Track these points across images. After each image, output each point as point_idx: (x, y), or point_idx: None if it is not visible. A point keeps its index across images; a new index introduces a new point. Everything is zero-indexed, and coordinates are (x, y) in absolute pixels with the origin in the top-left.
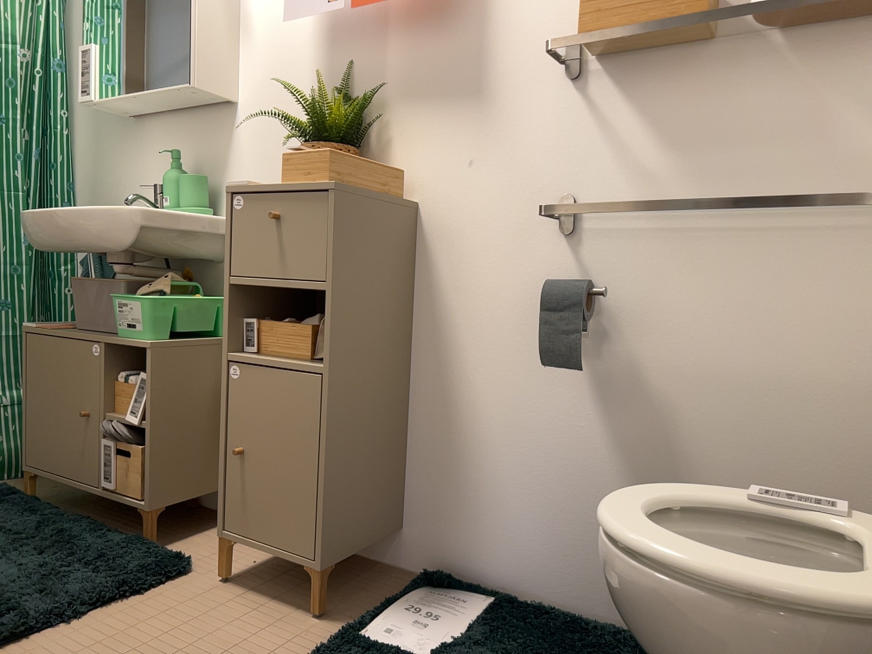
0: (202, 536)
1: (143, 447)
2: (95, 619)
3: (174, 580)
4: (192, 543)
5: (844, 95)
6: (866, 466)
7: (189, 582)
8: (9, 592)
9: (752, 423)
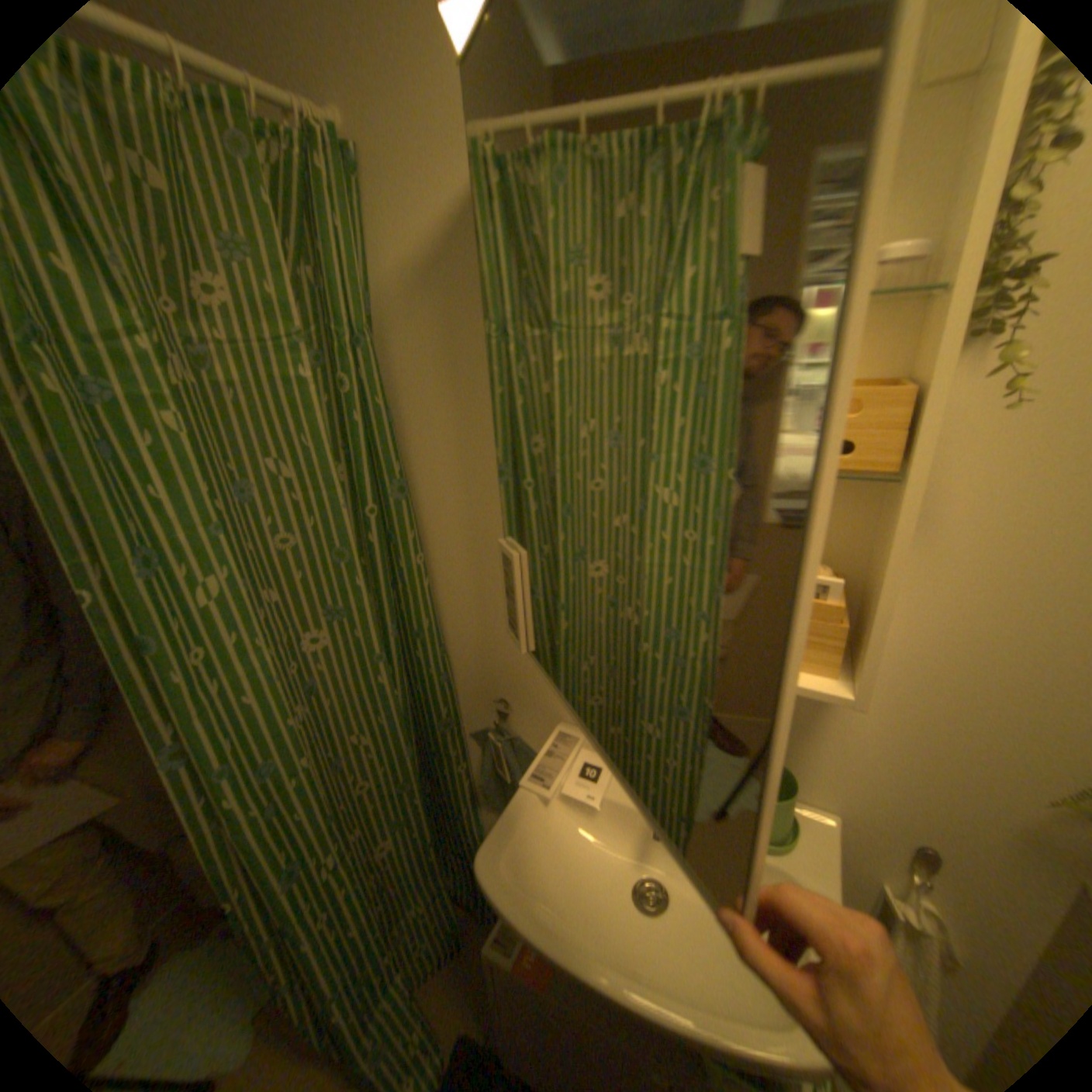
0: None
1: None
2: None
3: None
4: None
5: None
6: None
7: None
8: None
9: None
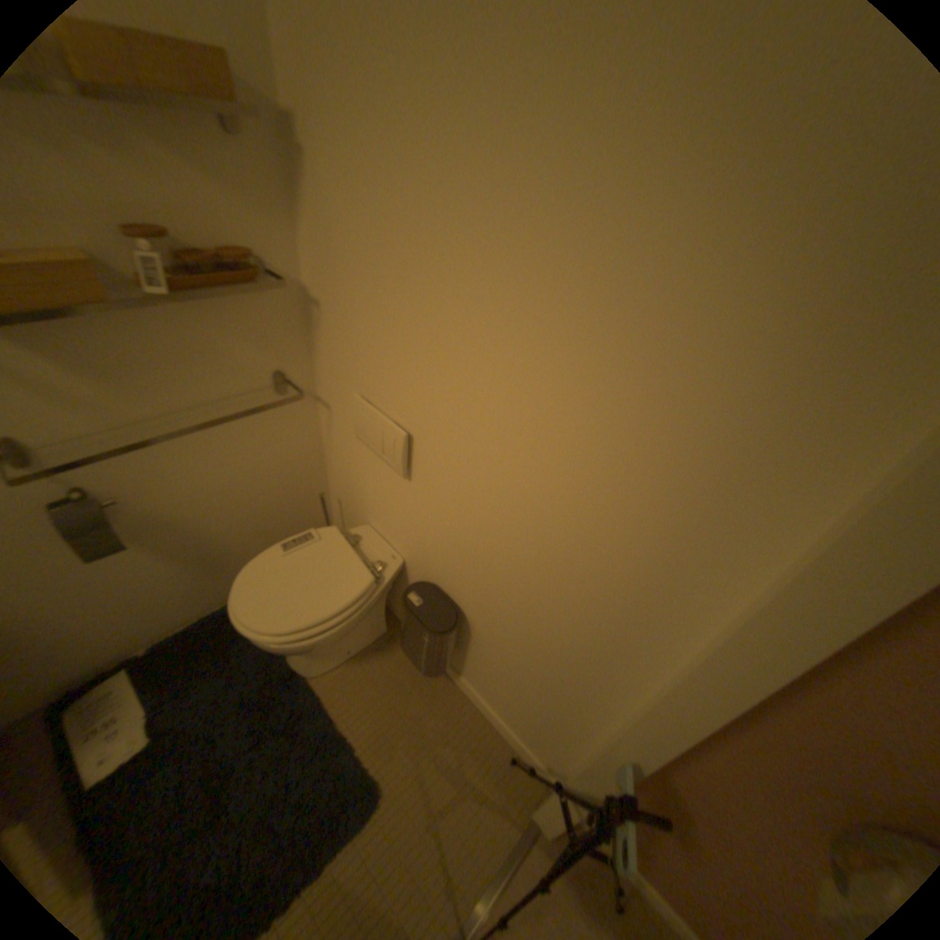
0: None
1: None
2: None
3: None
4: None
5: (217, 328)
6: (284, 491)
7: None
8: None
9: (230, 503)
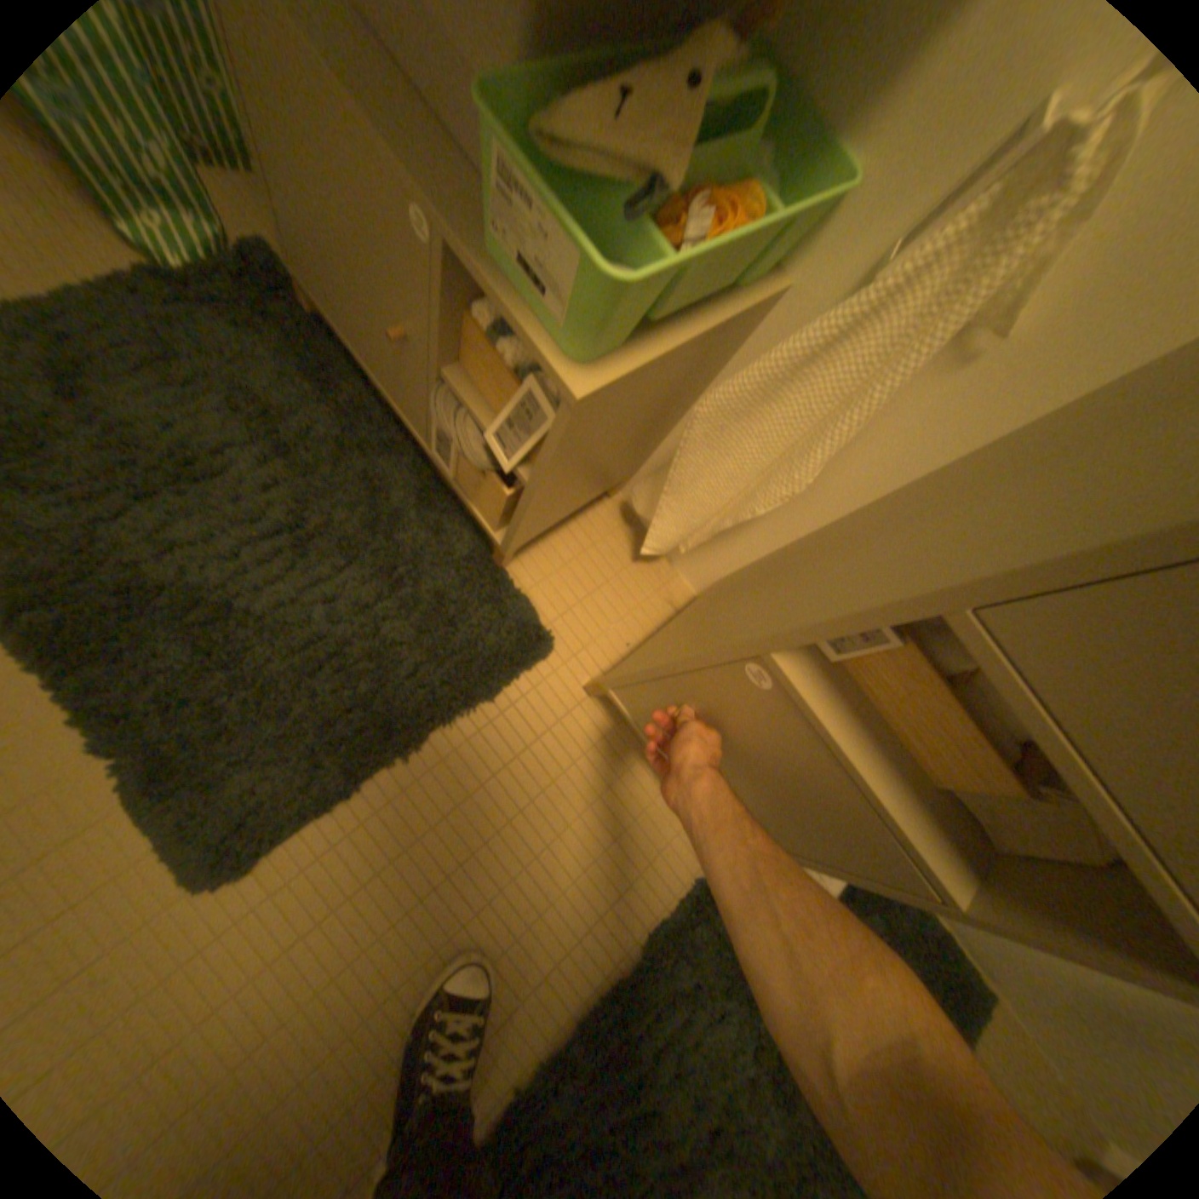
0: (570, 541)
1: (514, 492)
2: (441, 754)
3: (534, 670)
4: (558, 561)
5: None
6: None
7: (551, 678)
8: (326, 690)
9: None
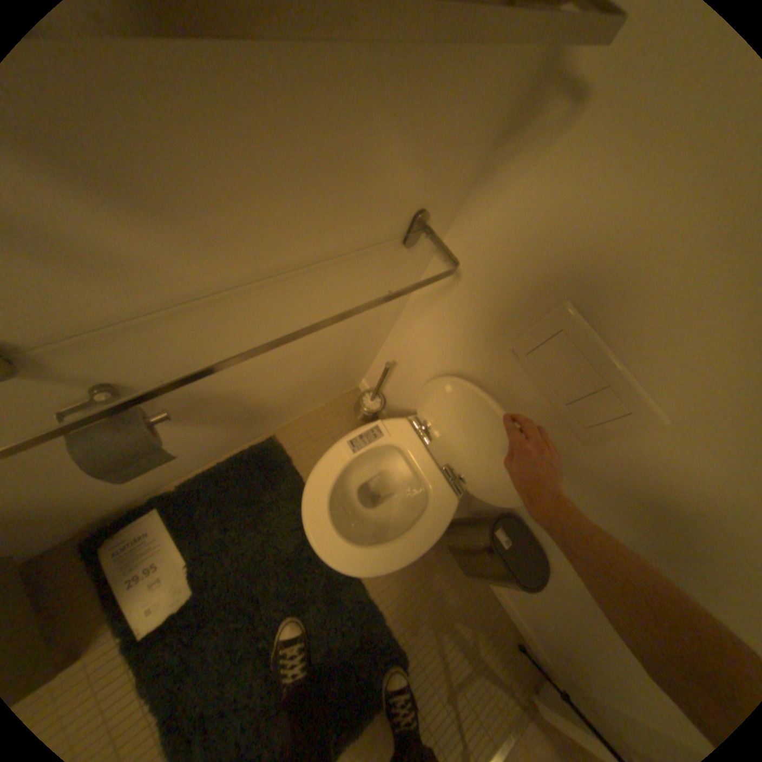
0: None
1: None
2: None
3: None
4: None
5: (393, 108)
6: (346, 349)
7: None
8: None
9: (291, 367)
